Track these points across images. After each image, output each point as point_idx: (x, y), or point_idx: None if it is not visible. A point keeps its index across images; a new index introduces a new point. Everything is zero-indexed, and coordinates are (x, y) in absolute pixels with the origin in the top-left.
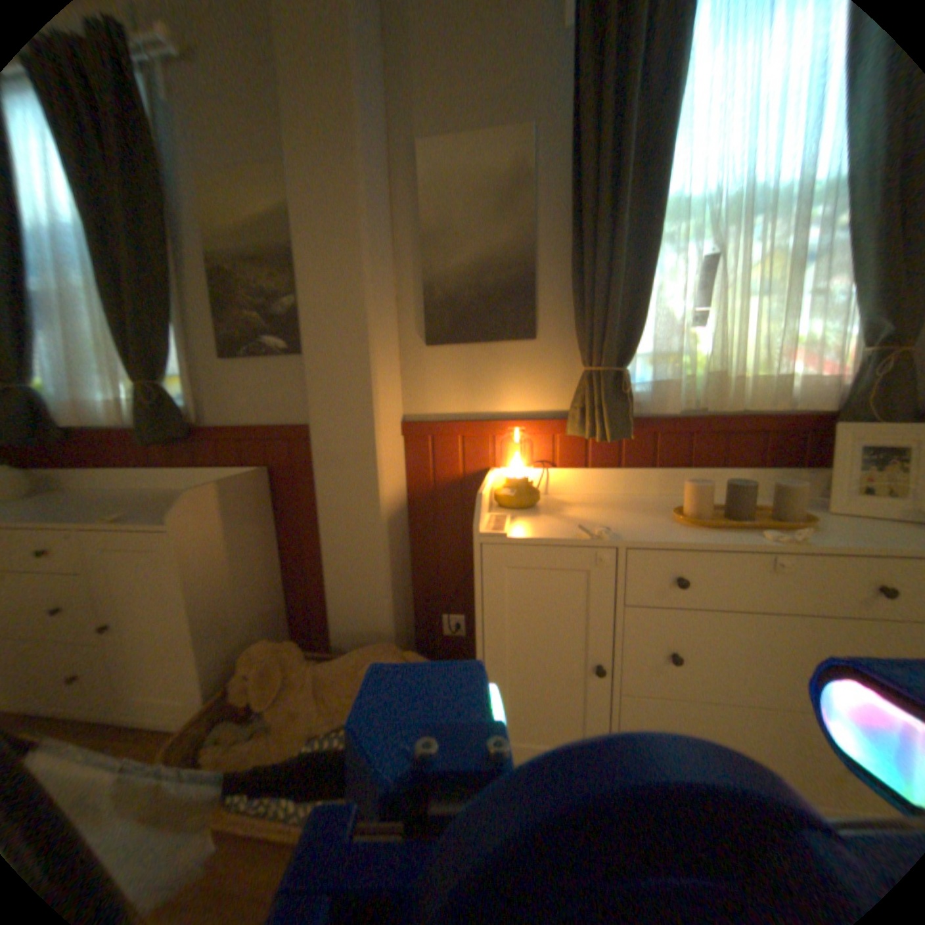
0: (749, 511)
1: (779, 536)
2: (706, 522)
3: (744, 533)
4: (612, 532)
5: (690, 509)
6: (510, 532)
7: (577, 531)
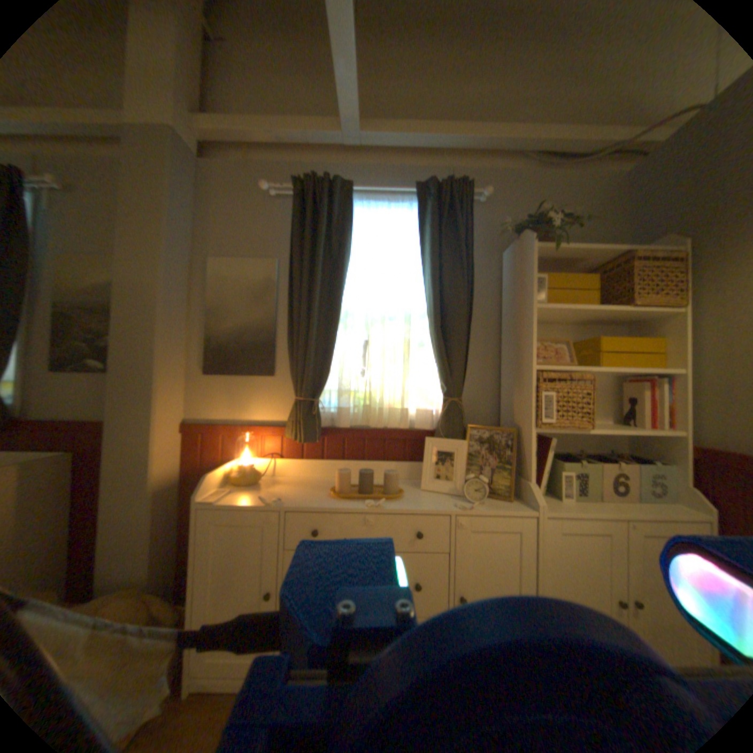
0: (368, 488)
1: (369, 503)
2: (339, 495)
3: (358, 501)
4: (279, 501)
5: (338, 487)
6: (215, 502)
7: (262, 501)
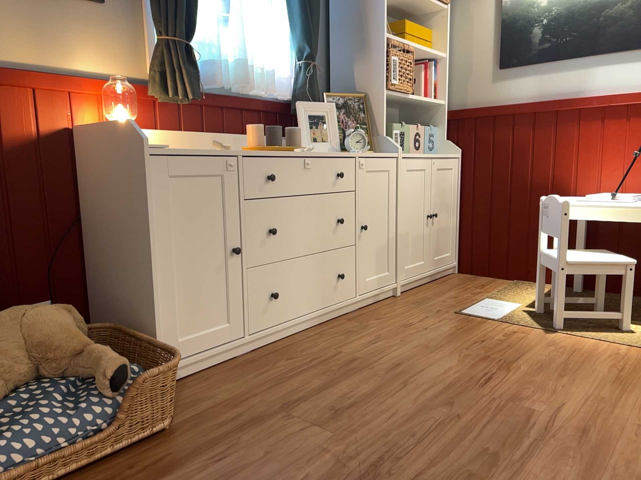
0: (279, 144)
1: (301, 148)
2: (266, 147)
3: (284, 152)
4: (229, 147)
5: (252, 143)
6: (166, 146)
7: (204, 150)
